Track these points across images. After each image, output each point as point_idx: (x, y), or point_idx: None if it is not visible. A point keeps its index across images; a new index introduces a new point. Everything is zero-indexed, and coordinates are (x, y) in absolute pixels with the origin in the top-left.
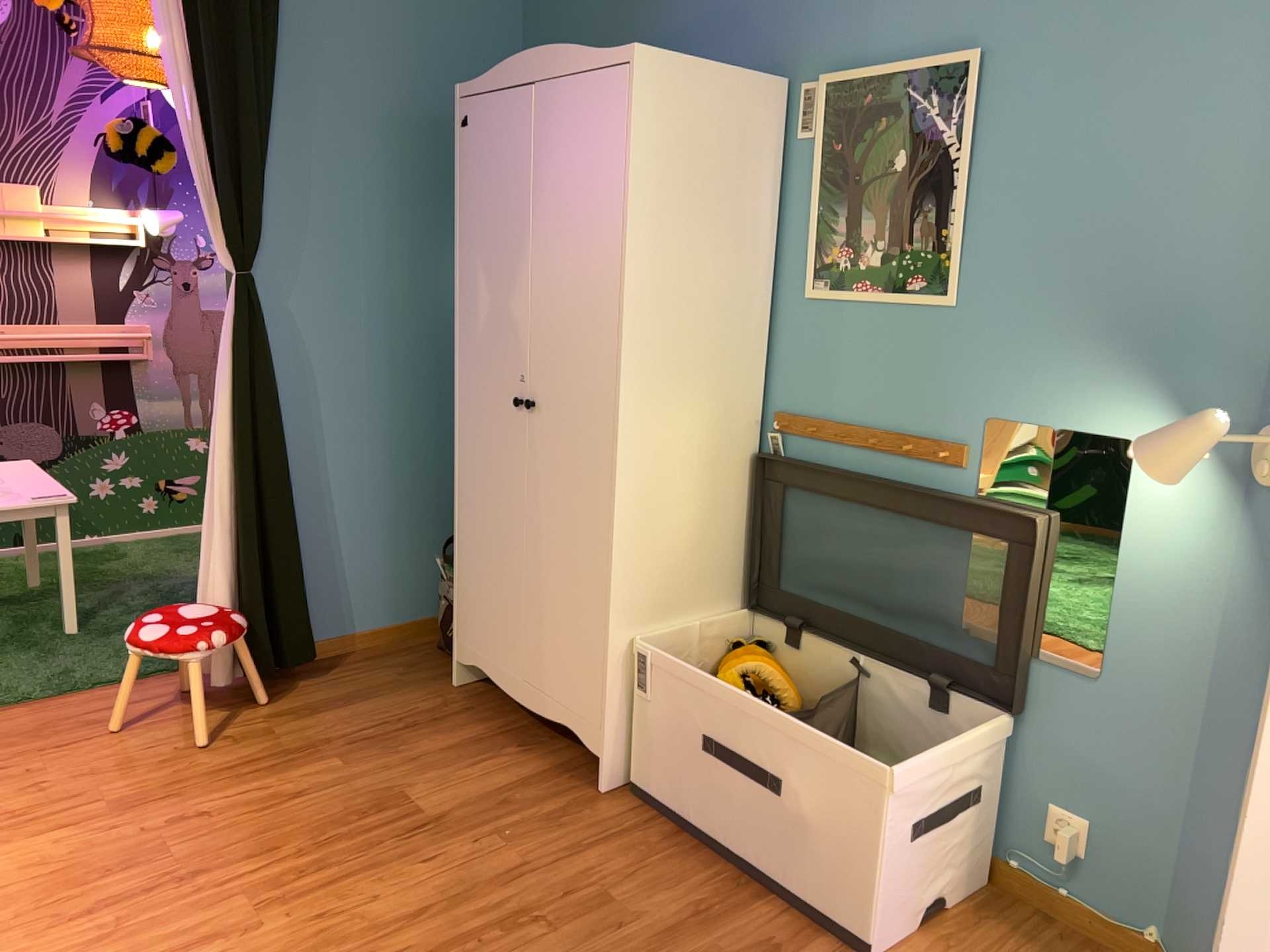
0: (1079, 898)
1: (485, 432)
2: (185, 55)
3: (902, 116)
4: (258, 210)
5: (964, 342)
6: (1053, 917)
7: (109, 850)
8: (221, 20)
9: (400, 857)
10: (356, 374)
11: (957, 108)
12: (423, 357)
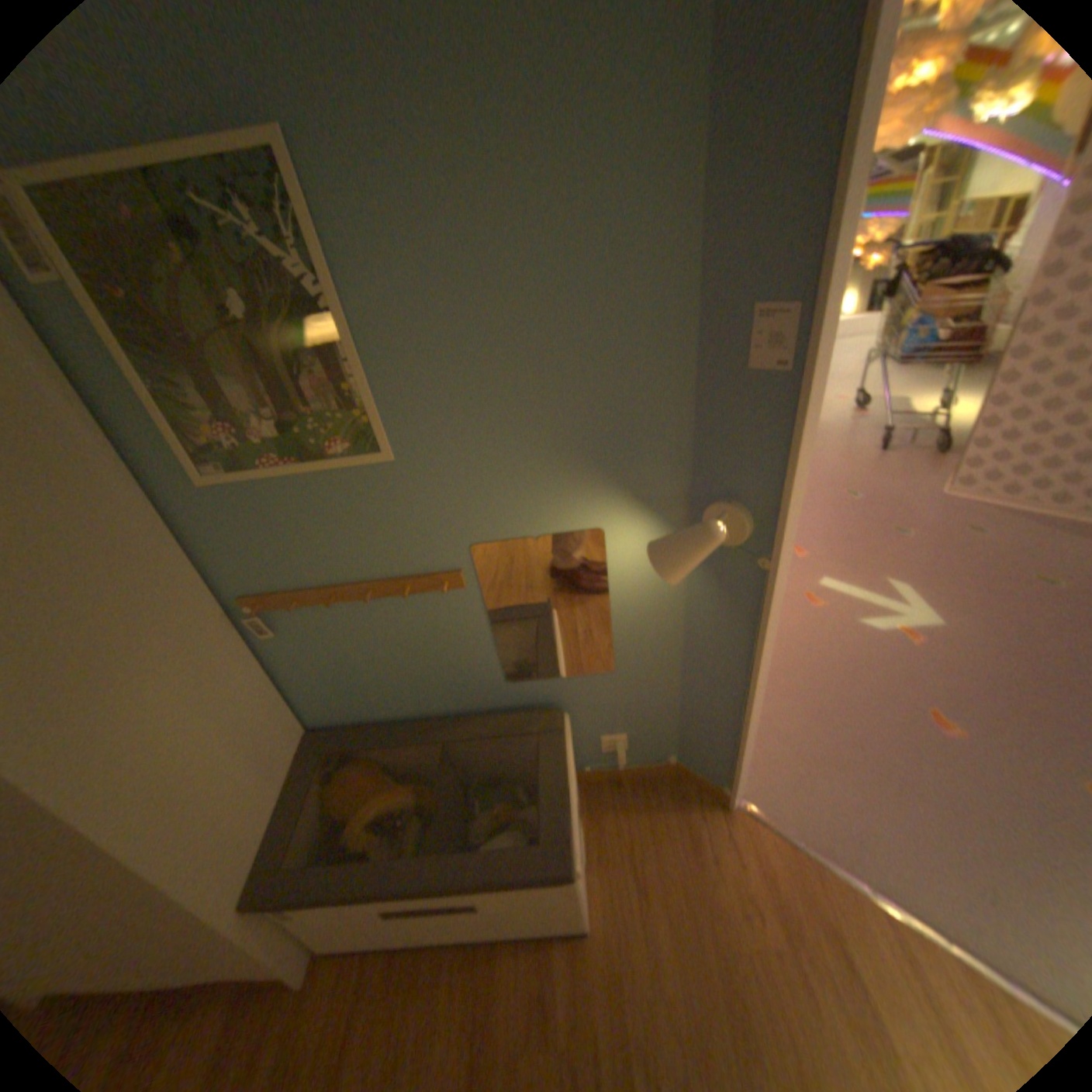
0: (628, 764)
1: None
2: None
3: (201, 233)
4: None
5: (419, 487)
6: (619, 780)
7: None
8: None
9: None
10: None
11: (285, 217)
12: None
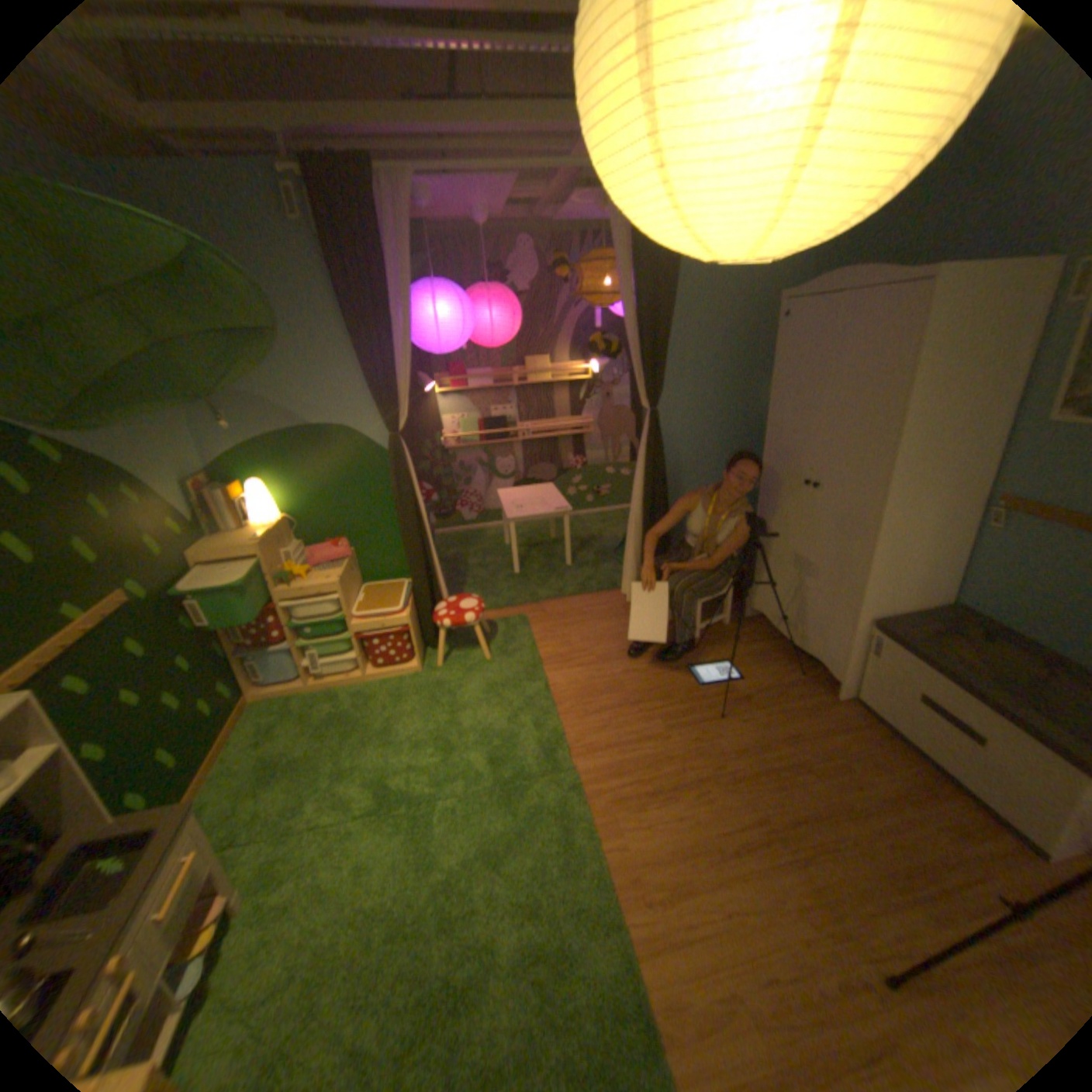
0: None
1: (779, 495)
2: (629, 301)
3: None
4: (660, 378)
5: None
6: None
7: (599, 682)
8: (647, 277)
9: (729, 716)
10: (700, 454)
11: None
12: (736, 442)
